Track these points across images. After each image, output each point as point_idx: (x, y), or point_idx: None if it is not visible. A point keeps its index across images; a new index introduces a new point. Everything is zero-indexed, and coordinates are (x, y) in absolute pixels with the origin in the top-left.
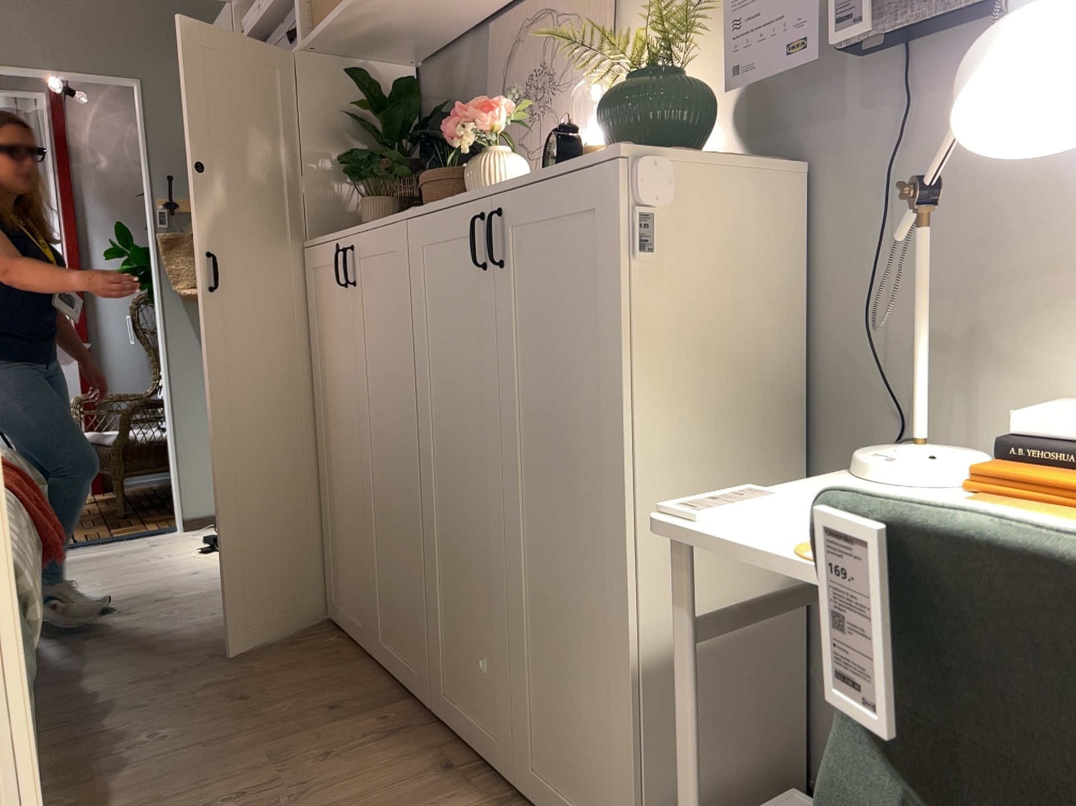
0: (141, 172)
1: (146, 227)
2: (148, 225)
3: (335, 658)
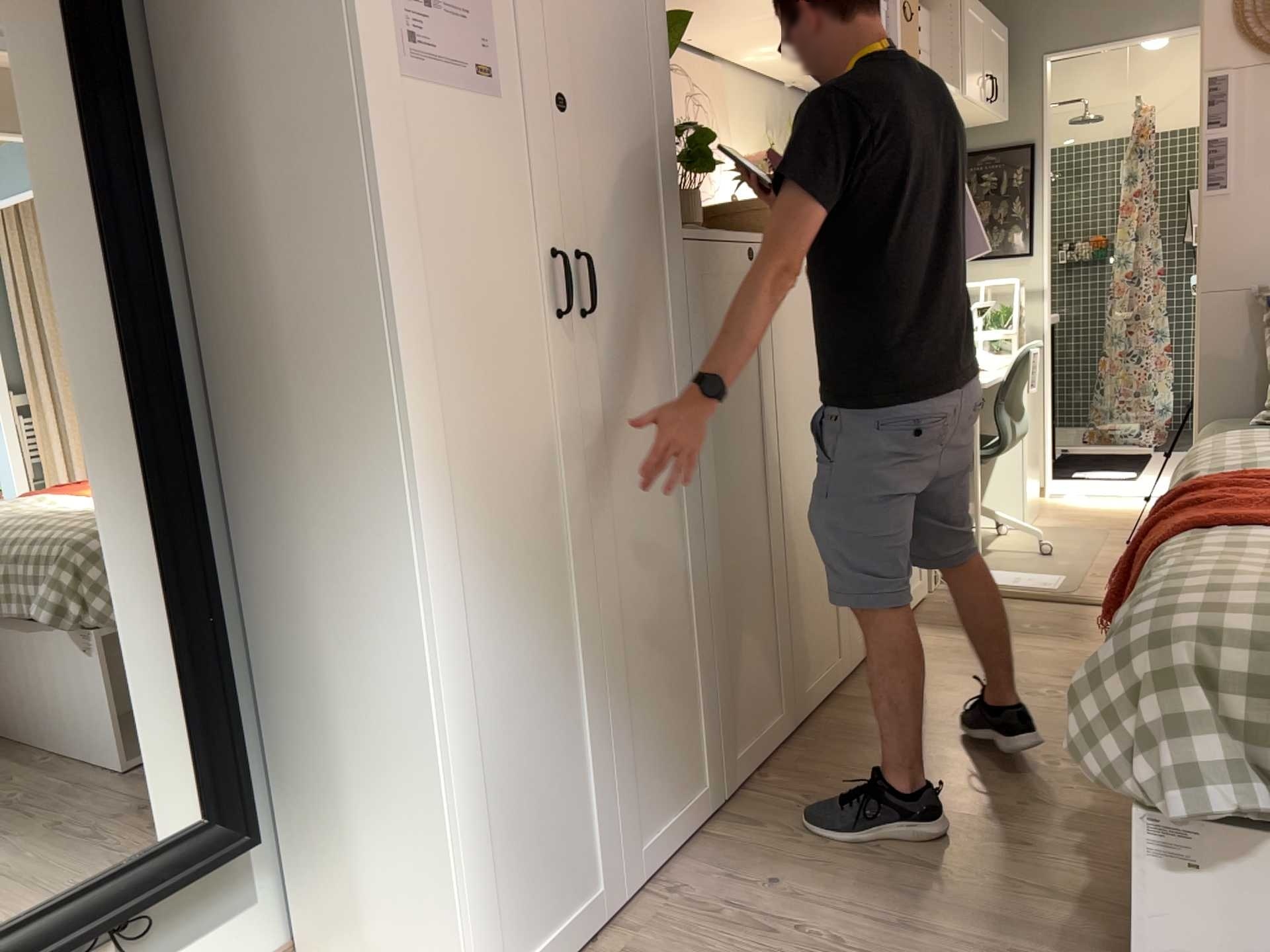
0: None
1: None
2: None
3: (808, 759)
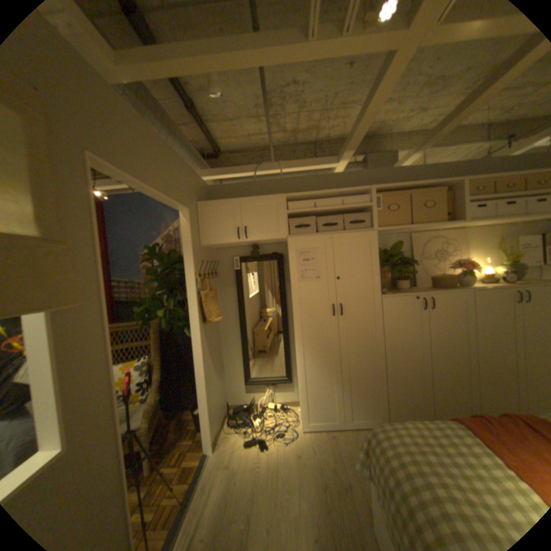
0: (184, 258)
1: (187, 288)
2: (191, 288)
3: None
